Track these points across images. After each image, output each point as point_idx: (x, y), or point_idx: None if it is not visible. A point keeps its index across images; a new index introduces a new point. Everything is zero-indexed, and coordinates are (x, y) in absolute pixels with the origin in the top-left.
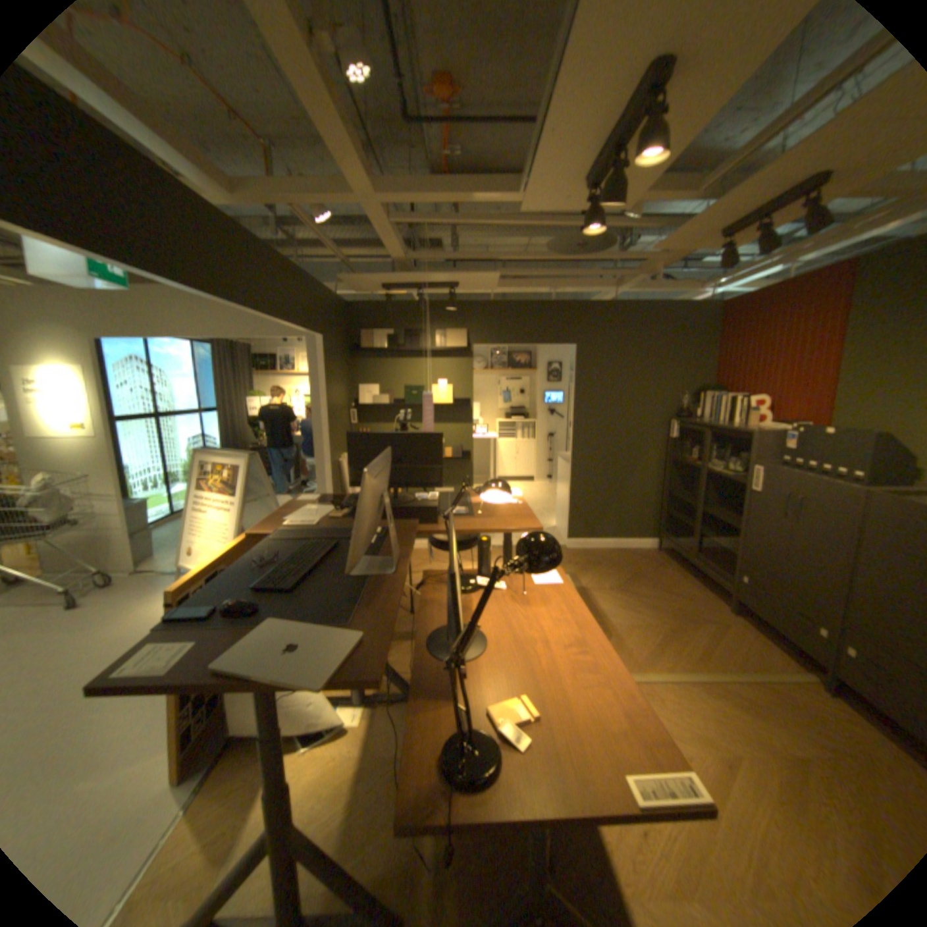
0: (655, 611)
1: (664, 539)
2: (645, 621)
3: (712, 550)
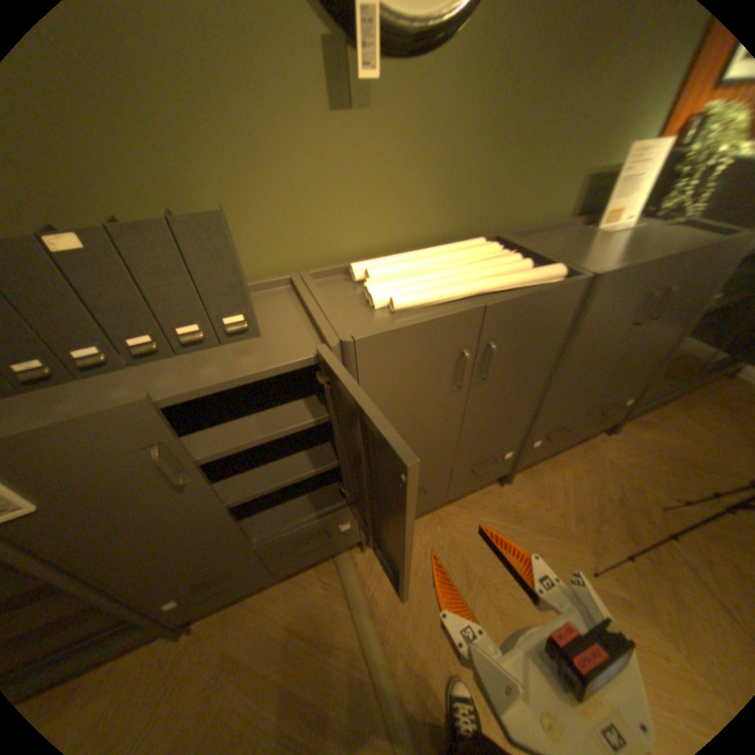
0: None
1: None
2: None
3: None
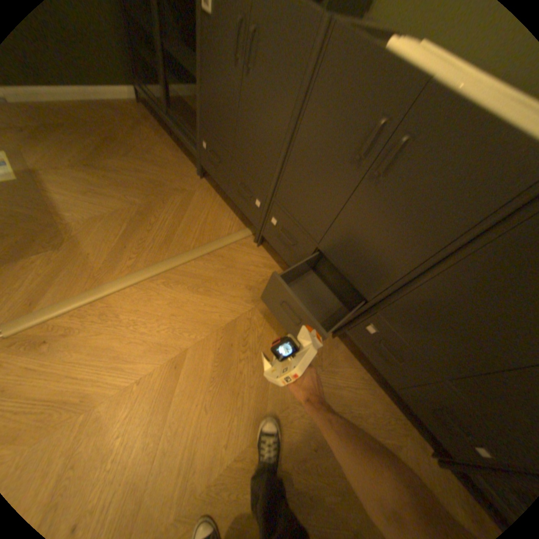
0: (122, 188)
1: (136, 86)
2: (108, 205)
3: (183, 100)
